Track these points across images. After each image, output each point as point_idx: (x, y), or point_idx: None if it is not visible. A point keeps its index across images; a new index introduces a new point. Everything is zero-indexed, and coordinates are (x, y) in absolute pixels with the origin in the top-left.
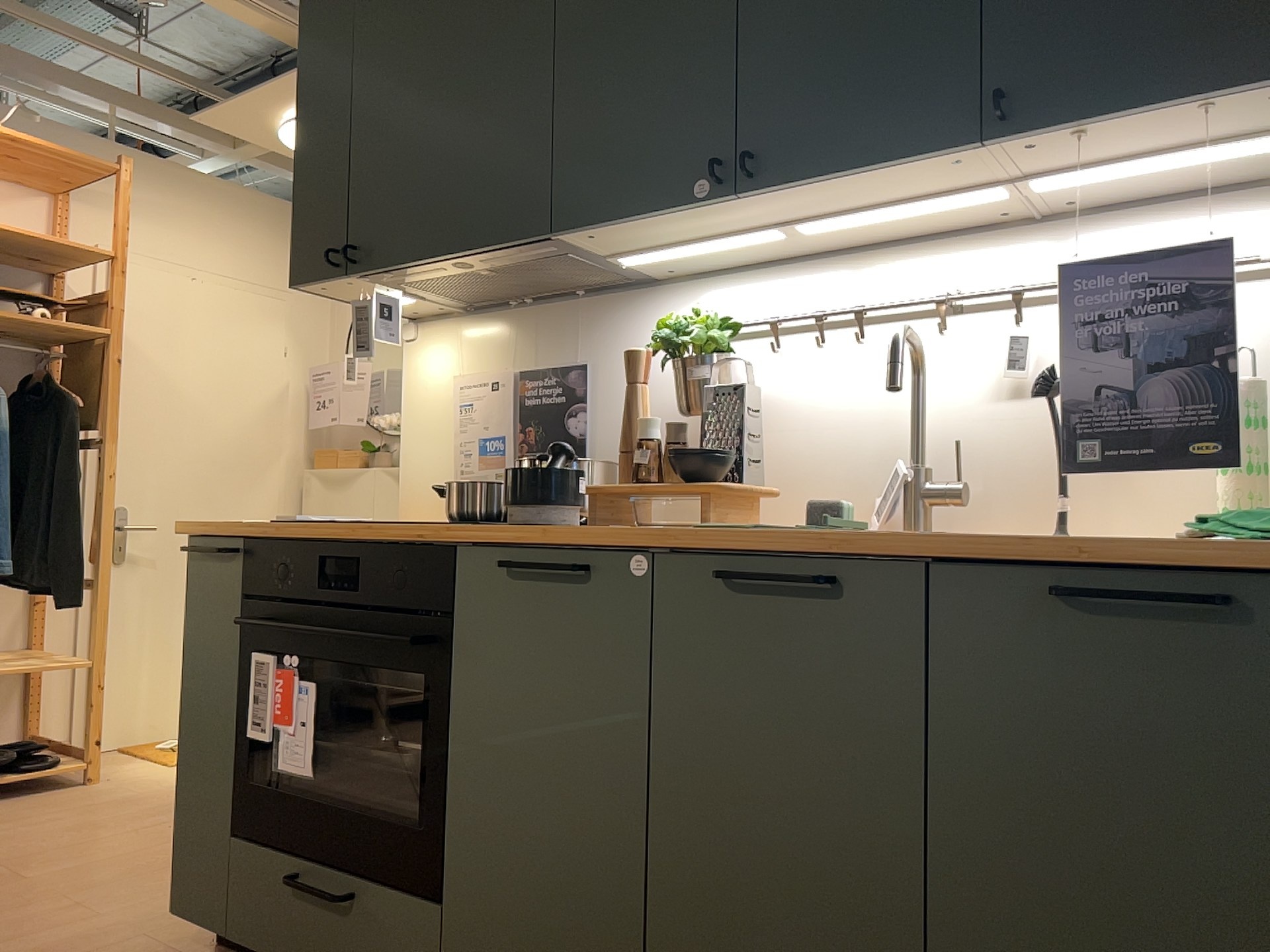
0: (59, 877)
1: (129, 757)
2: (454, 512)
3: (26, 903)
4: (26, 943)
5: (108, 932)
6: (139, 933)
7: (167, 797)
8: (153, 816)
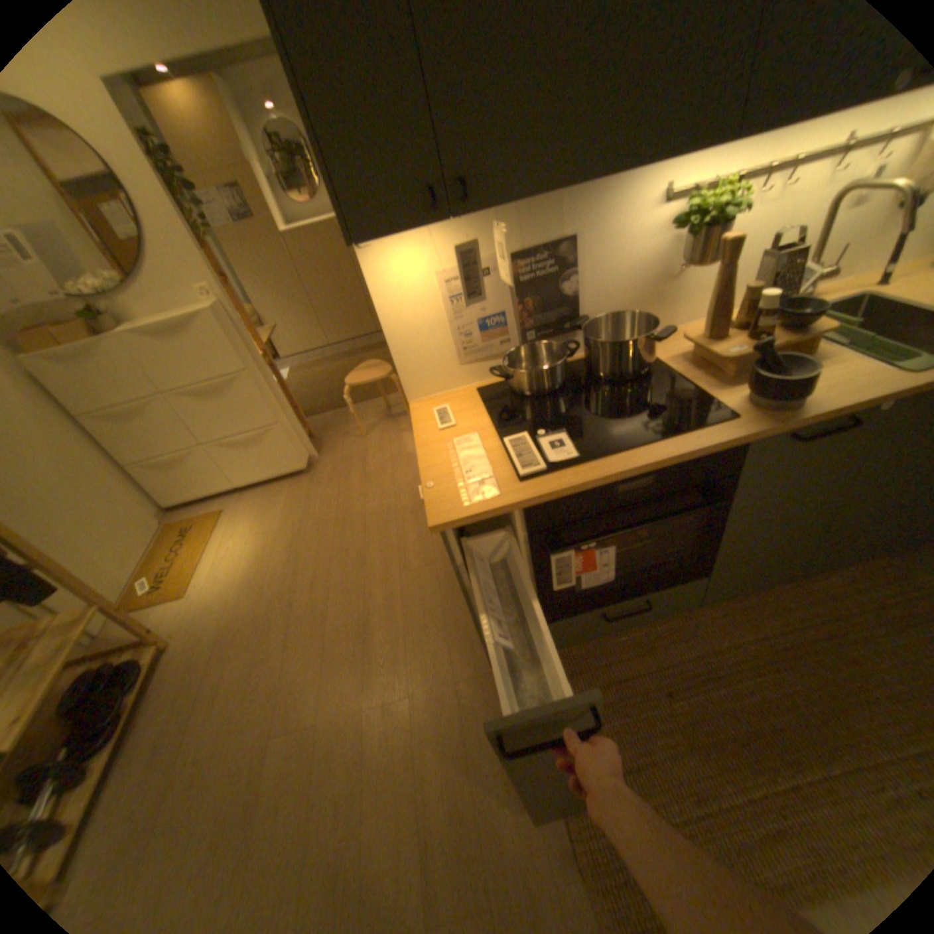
0: (326, 705)
1: (136, 615)
2: (540, 388)
3: (355, 731)
4: (418, 744)
5: (434, 698)
6: (448, 683)
7: (242, 615)
8: (270, 630)
